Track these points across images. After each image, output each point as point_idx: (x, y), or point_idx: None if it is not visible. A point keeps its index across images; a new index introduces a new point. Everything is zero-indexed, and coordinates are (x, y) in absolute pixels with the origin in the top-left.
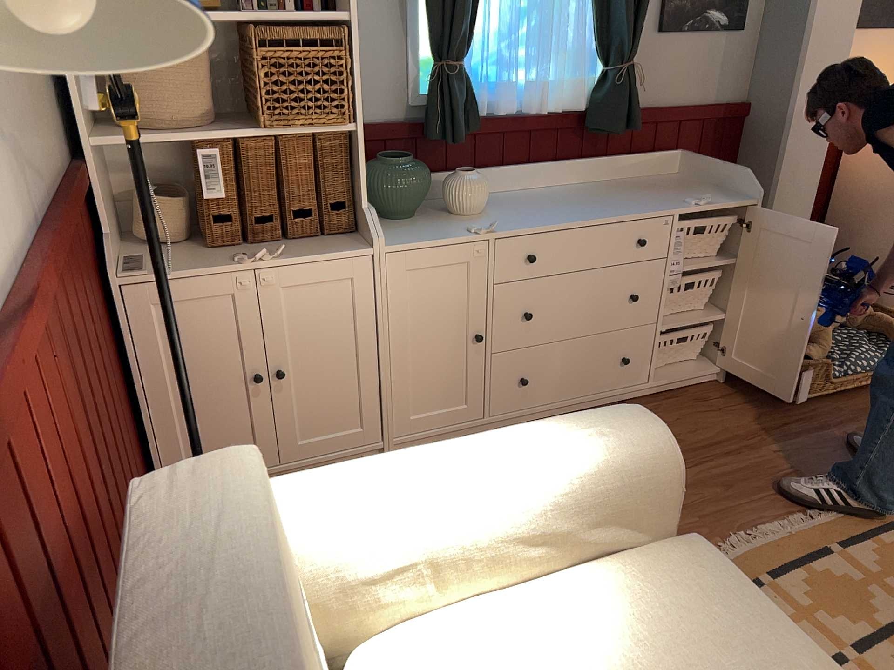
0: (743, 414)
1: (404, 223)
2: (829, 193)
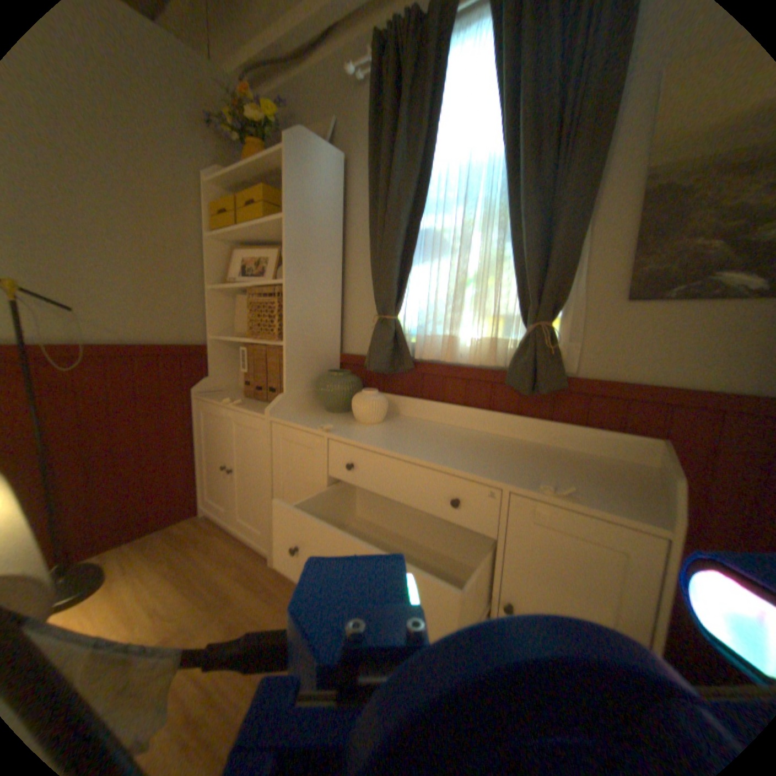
0: None
1: (323, 414)
2: None
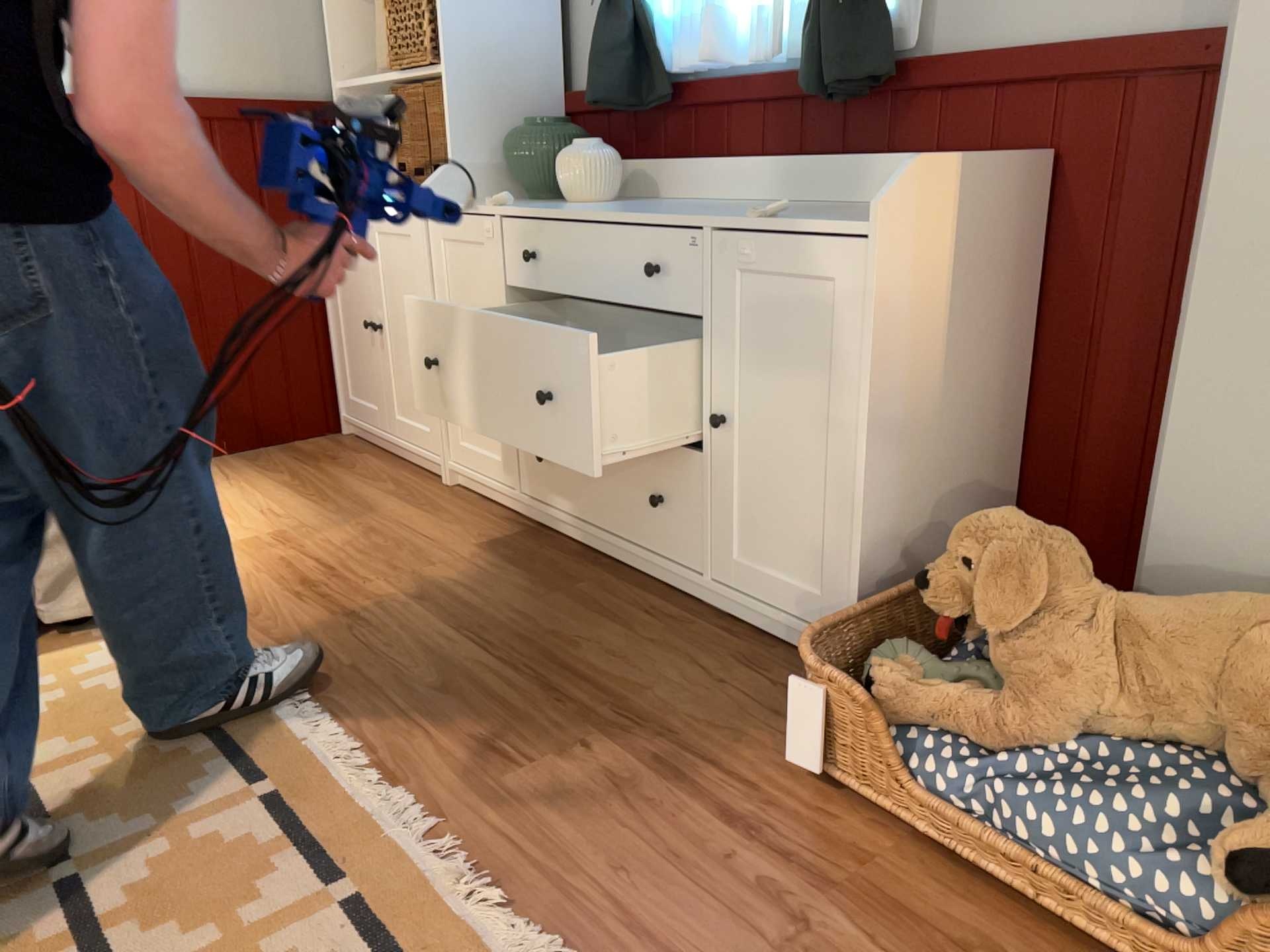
0: (722, 709)
1: (516, 203)
2: None
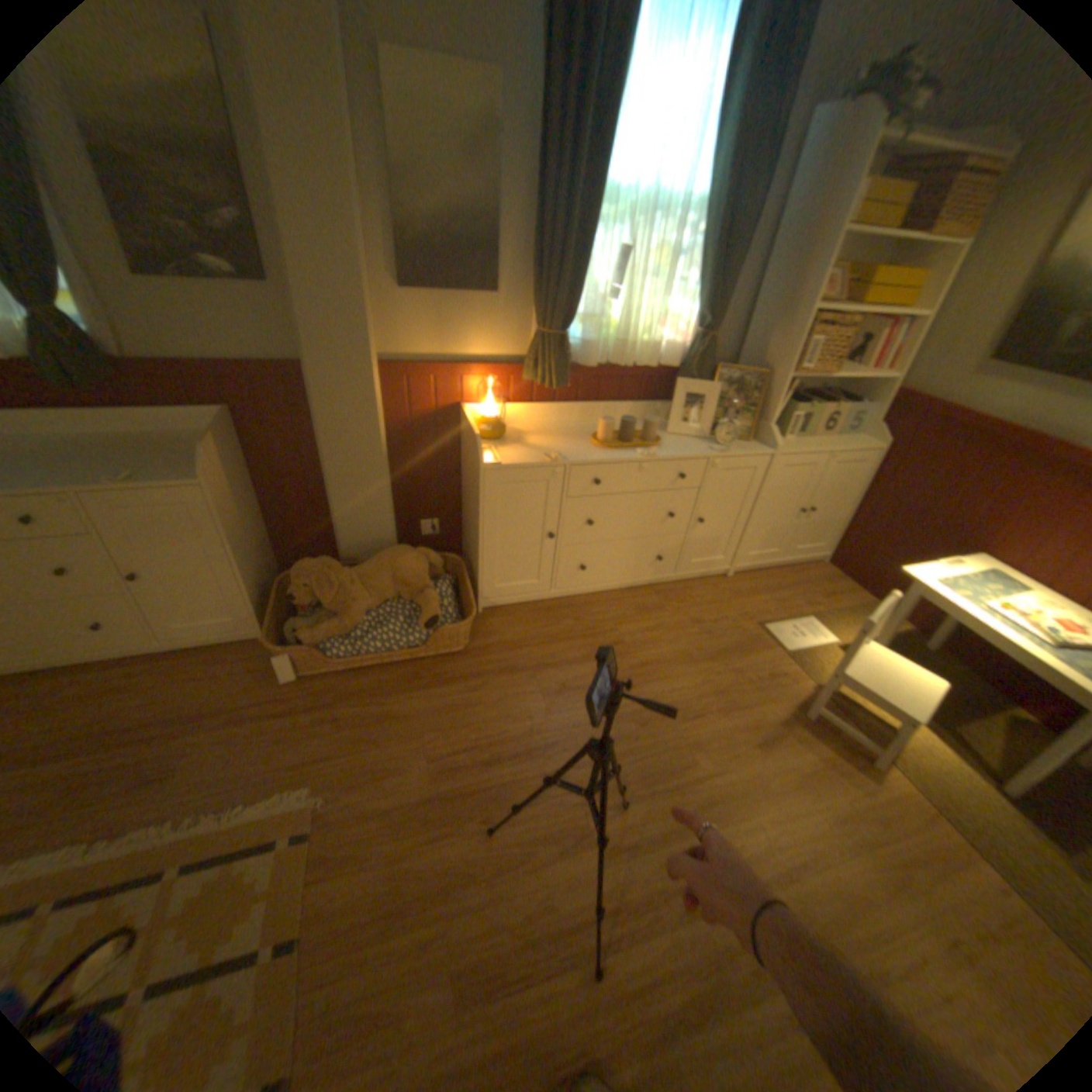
0: (225, 687)
1: None
2: (458, 457)
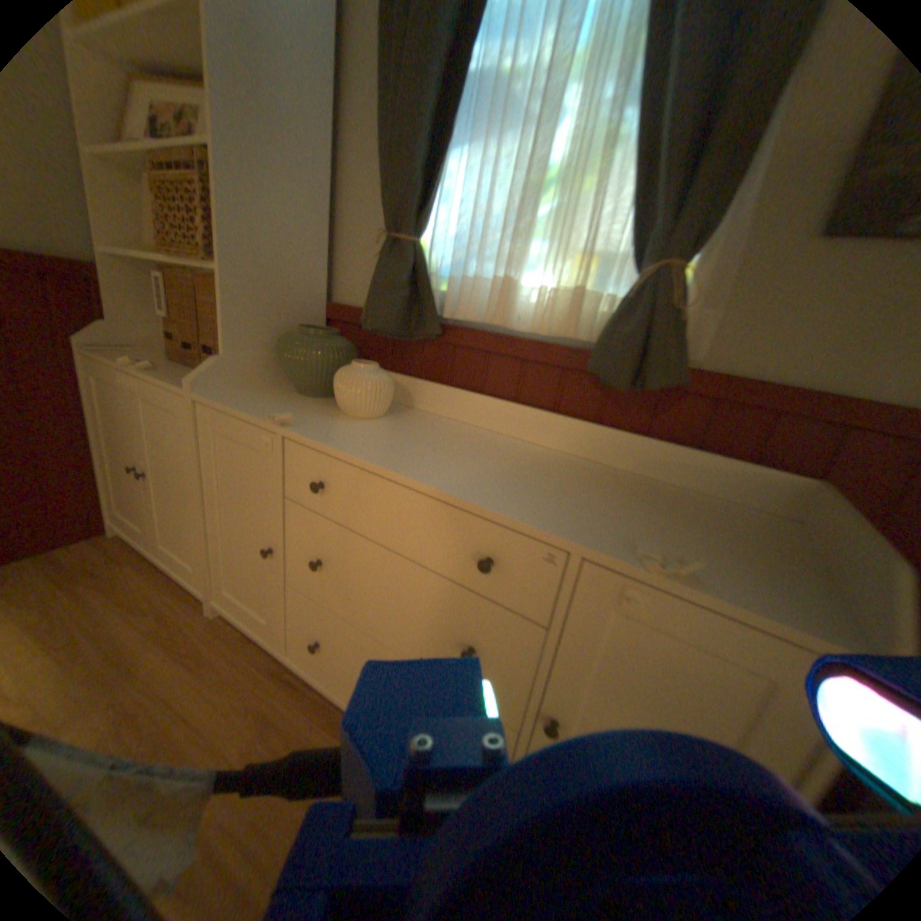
0: None
1: (291, 397)
2: None
